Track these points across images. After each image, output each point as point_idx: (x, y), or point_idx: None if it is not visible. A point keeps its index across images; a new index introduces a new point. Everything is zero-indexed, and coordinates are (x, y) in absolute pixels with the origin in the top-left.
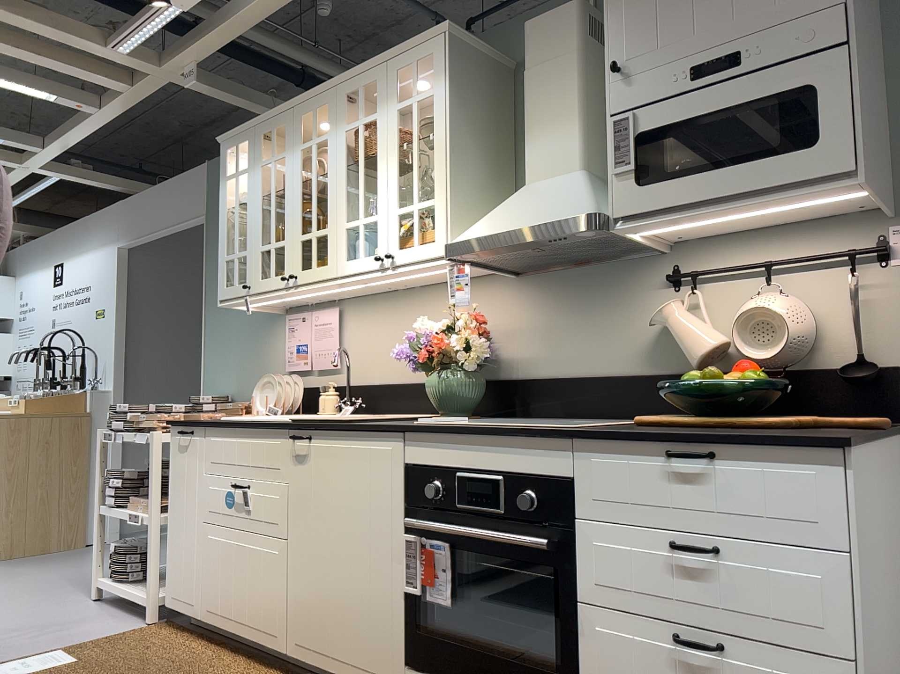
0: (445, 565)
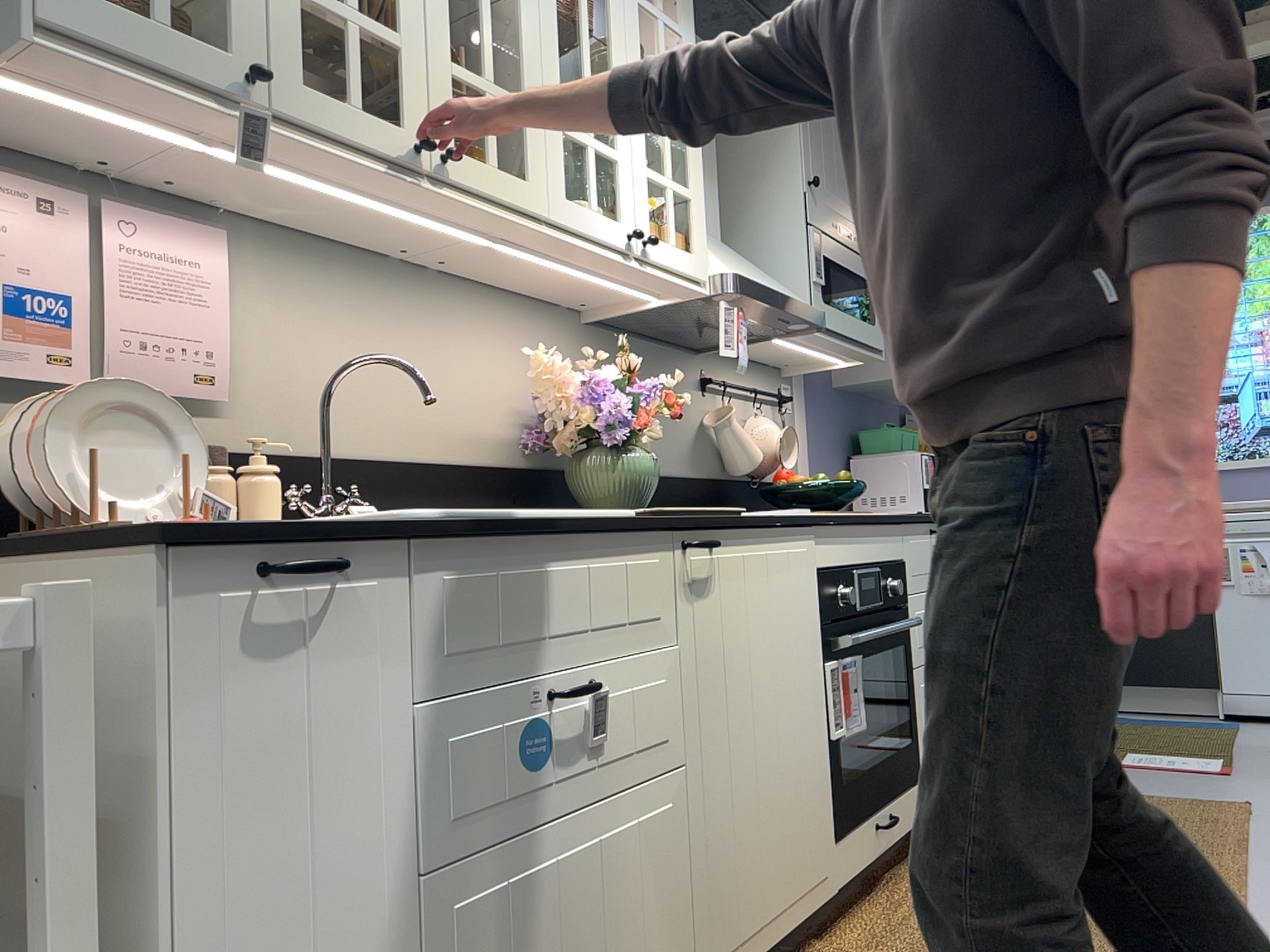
0: (858, 681)
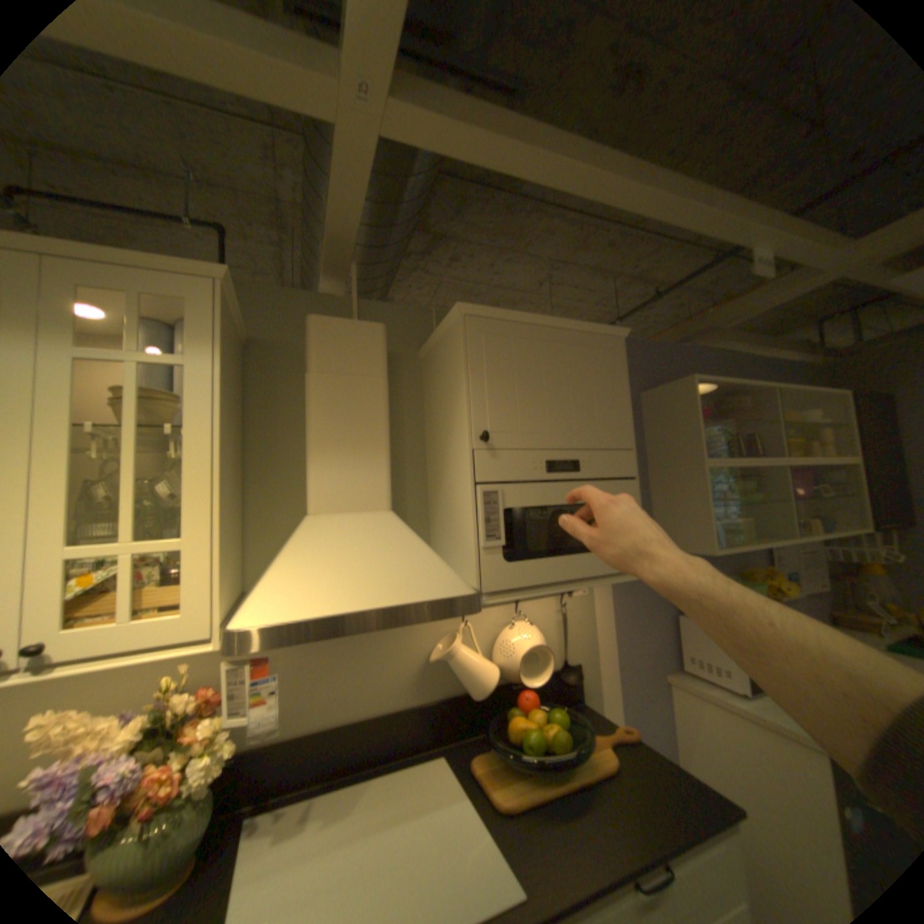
0: None
